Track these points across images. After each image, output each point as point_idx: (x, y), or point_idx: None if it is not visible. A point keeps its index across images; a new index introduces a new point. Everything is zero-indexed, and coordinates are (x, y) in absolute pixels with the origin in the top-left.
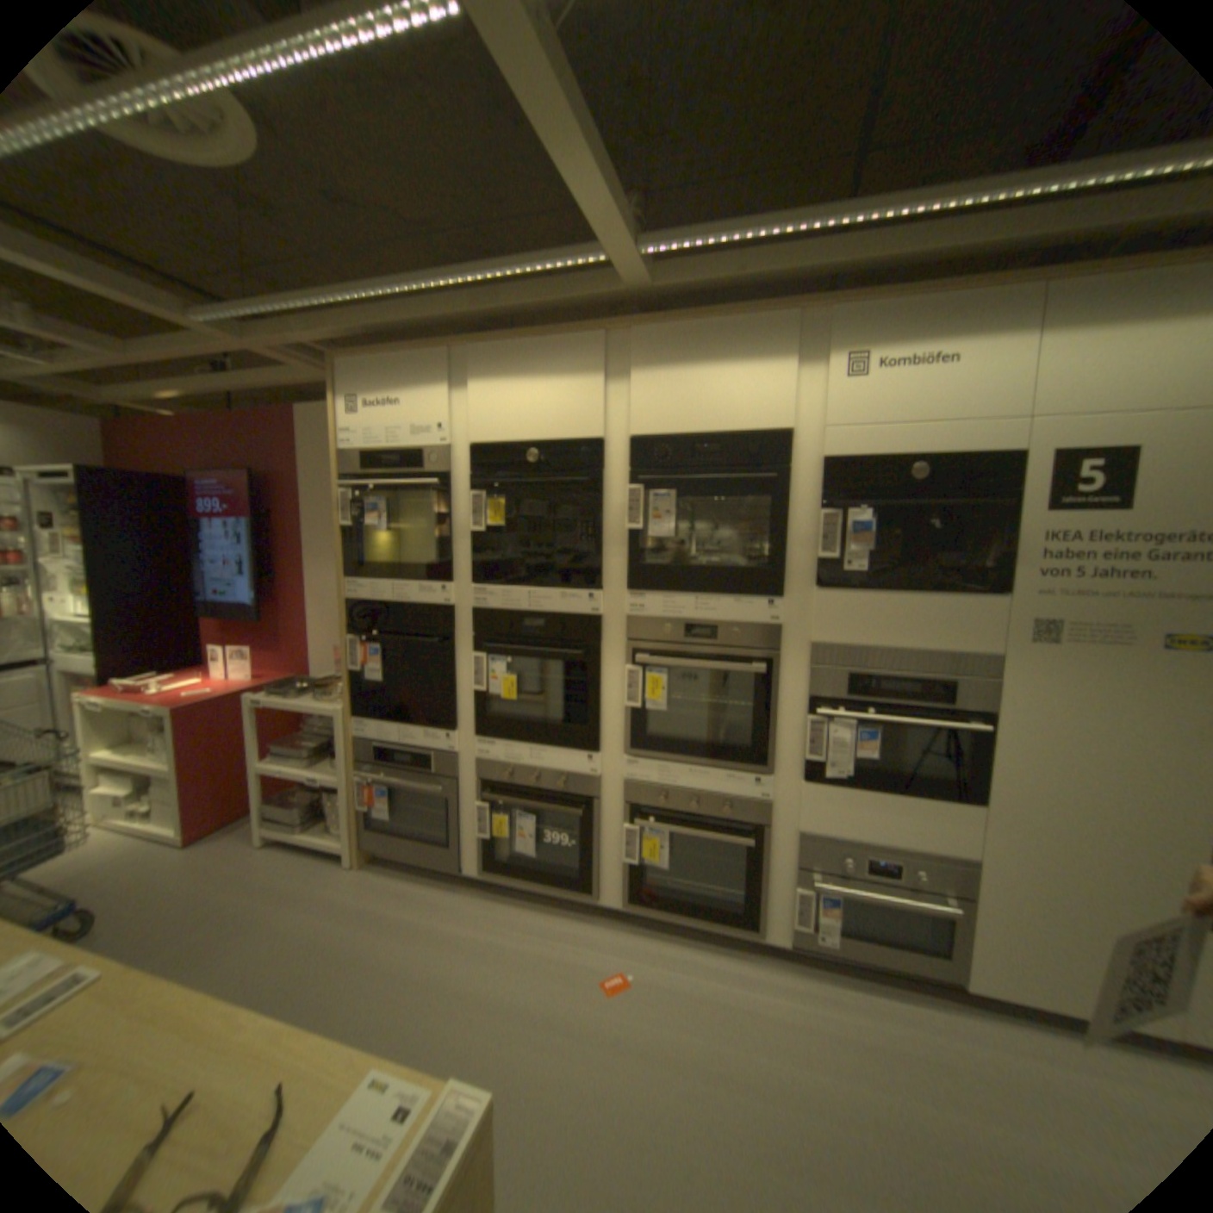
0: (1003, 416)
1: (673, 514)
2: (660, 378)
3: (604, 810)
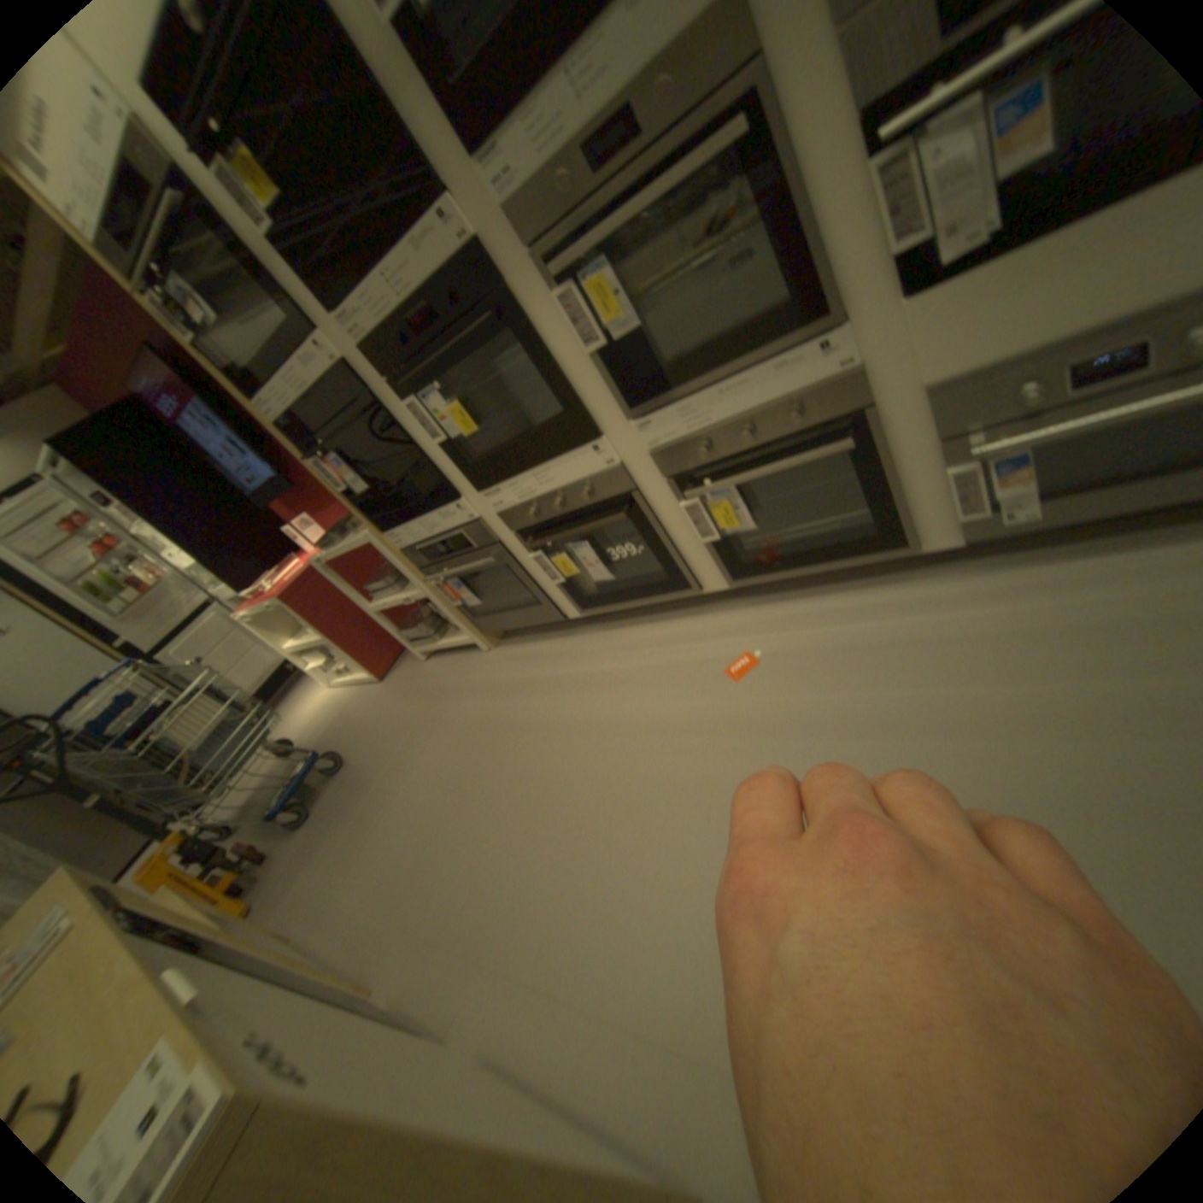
0: None
1: None
2: None
3: (649, 492)
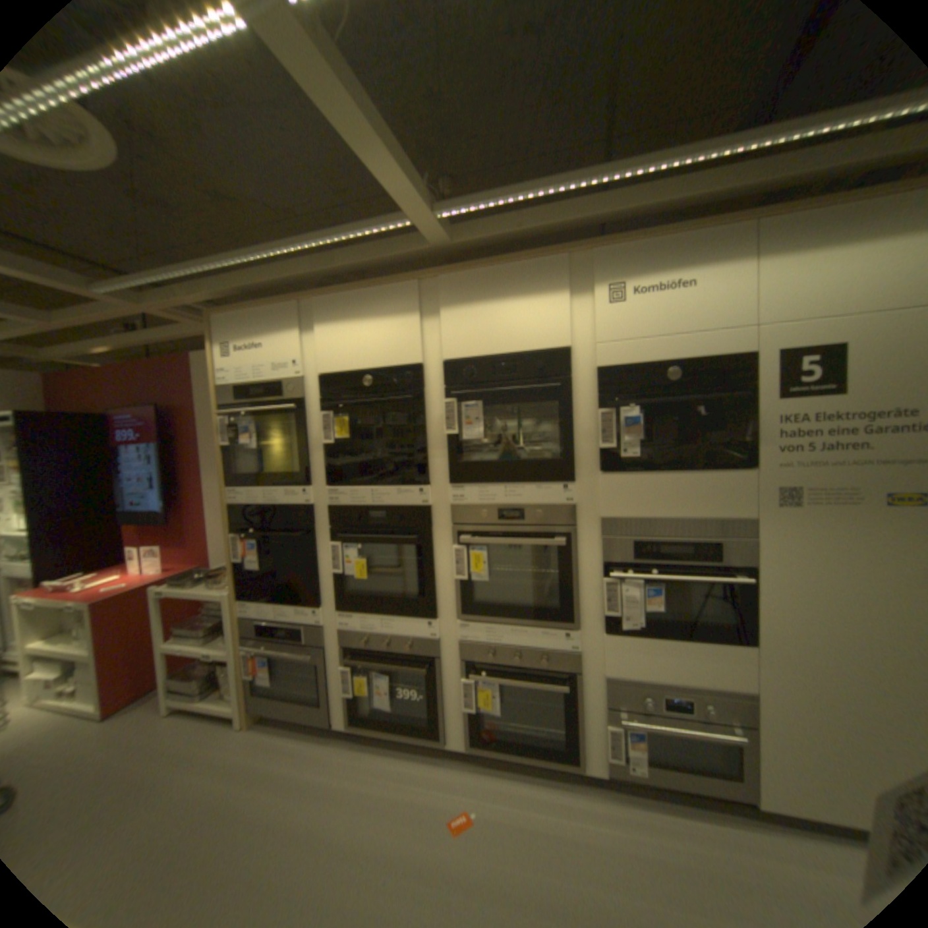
0: (735, 326)
1: (481, 420)
2: (462, 313)
3: (444, 667)
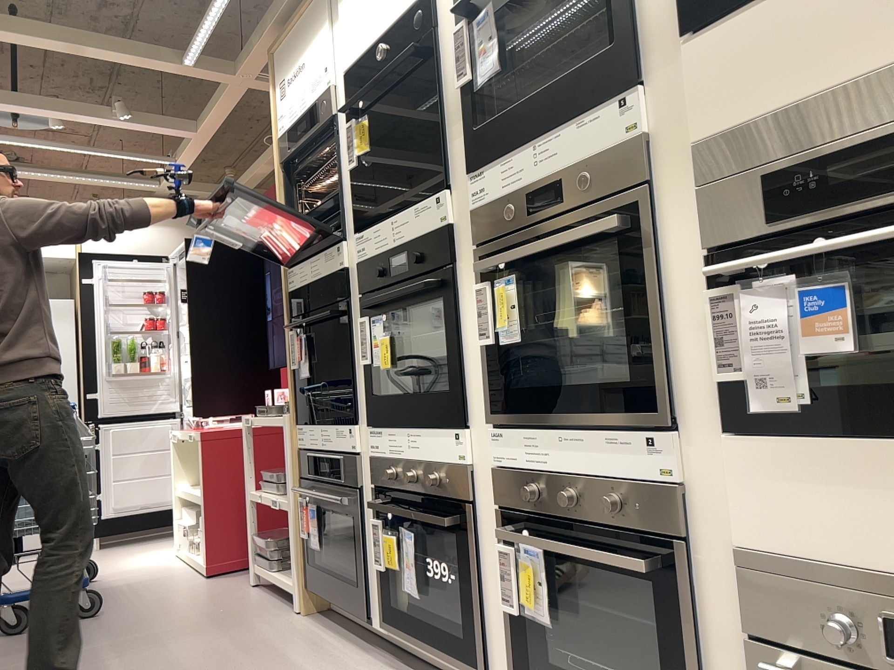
0: None
1: (492, 34)
2: None
3: (481, 517)
